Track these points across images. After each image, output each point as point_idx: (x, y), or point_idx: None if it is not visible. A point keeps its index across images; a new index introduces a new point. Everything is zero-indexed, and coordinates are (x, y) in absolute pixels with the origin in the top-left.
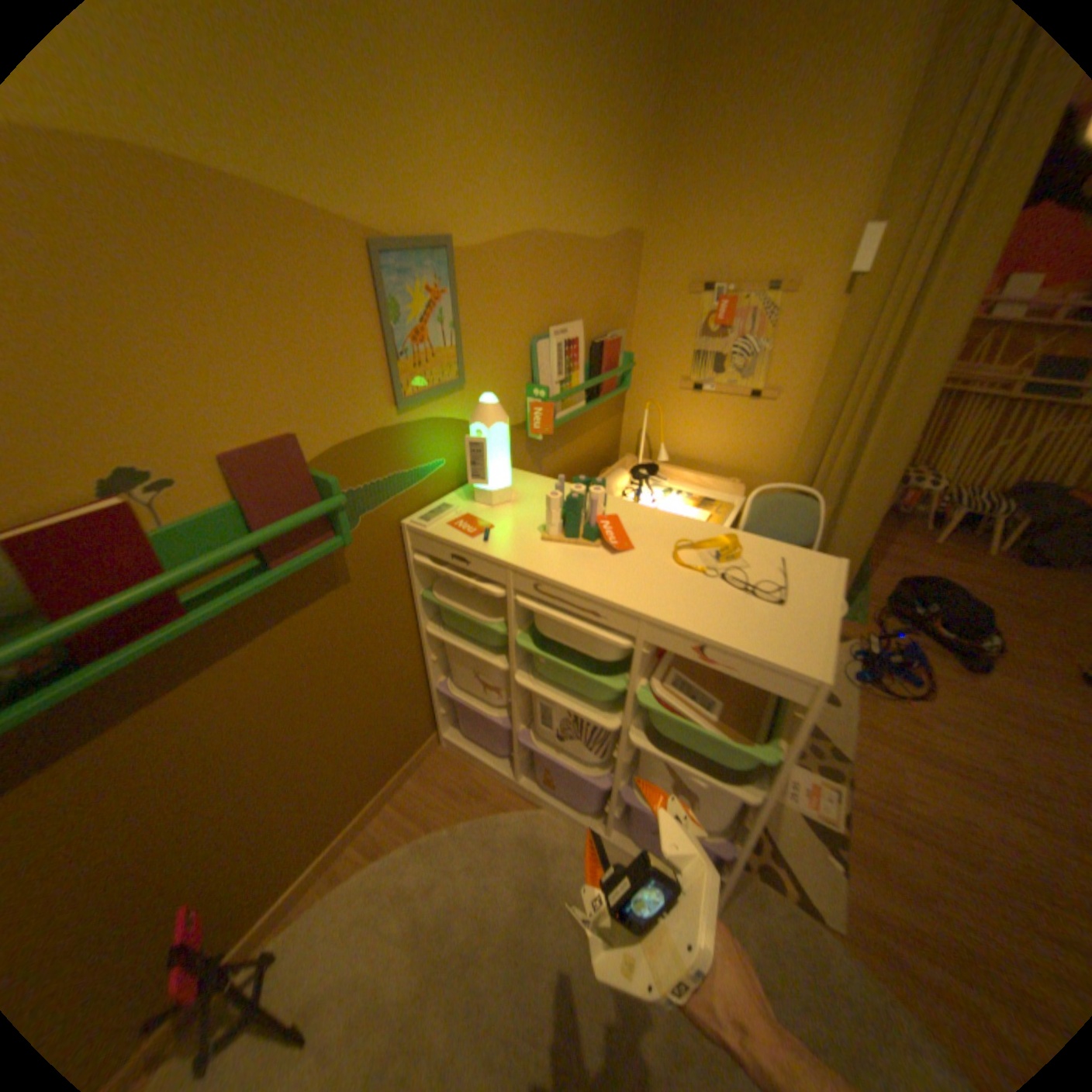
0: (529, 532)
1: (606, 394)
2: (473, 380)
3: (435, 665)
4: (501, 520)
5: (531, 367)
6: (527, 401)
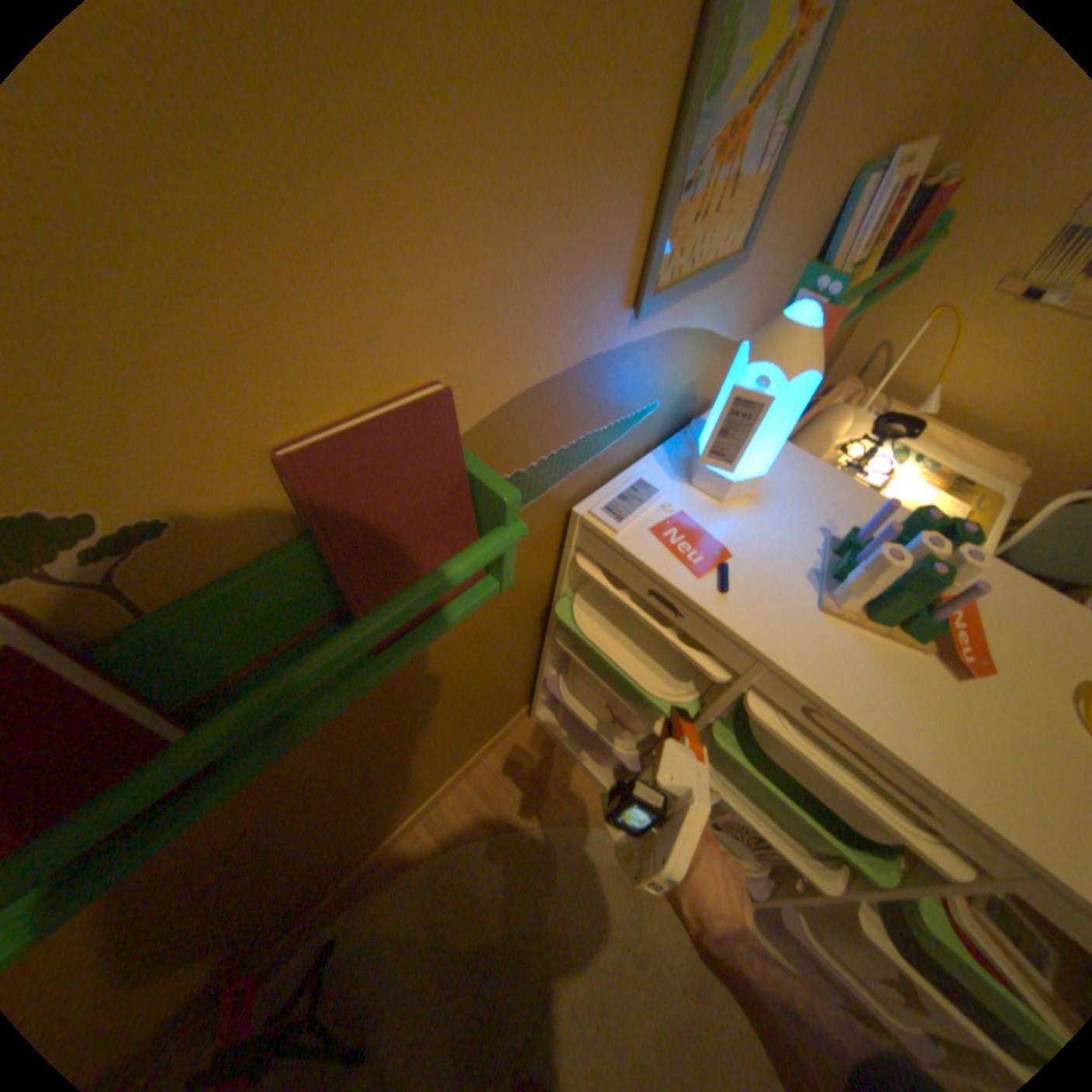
0: (797, 583)
1: (890, 284)
2: (759, 249)
3: (552, 660)
4: (741, 538)
5: (834, 227)
6: (801, 292)
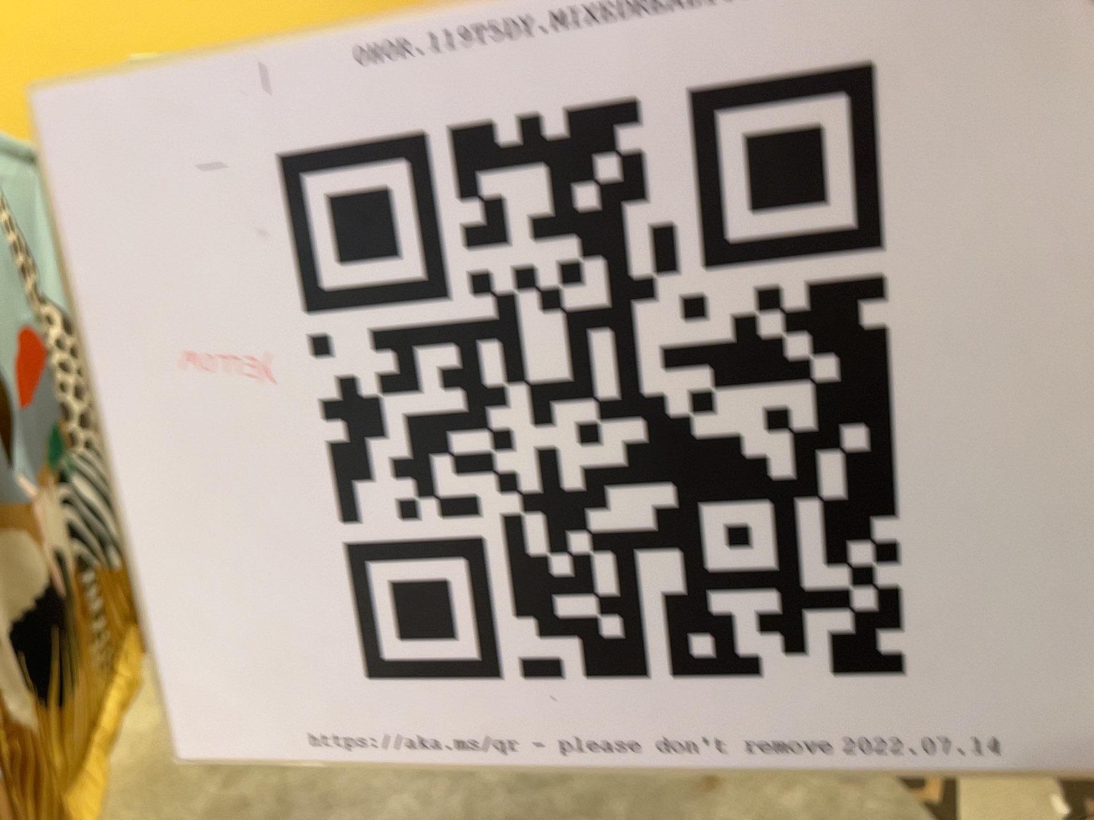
0: None
1: None
2: None
3: None
4: None
5: None
6: None
